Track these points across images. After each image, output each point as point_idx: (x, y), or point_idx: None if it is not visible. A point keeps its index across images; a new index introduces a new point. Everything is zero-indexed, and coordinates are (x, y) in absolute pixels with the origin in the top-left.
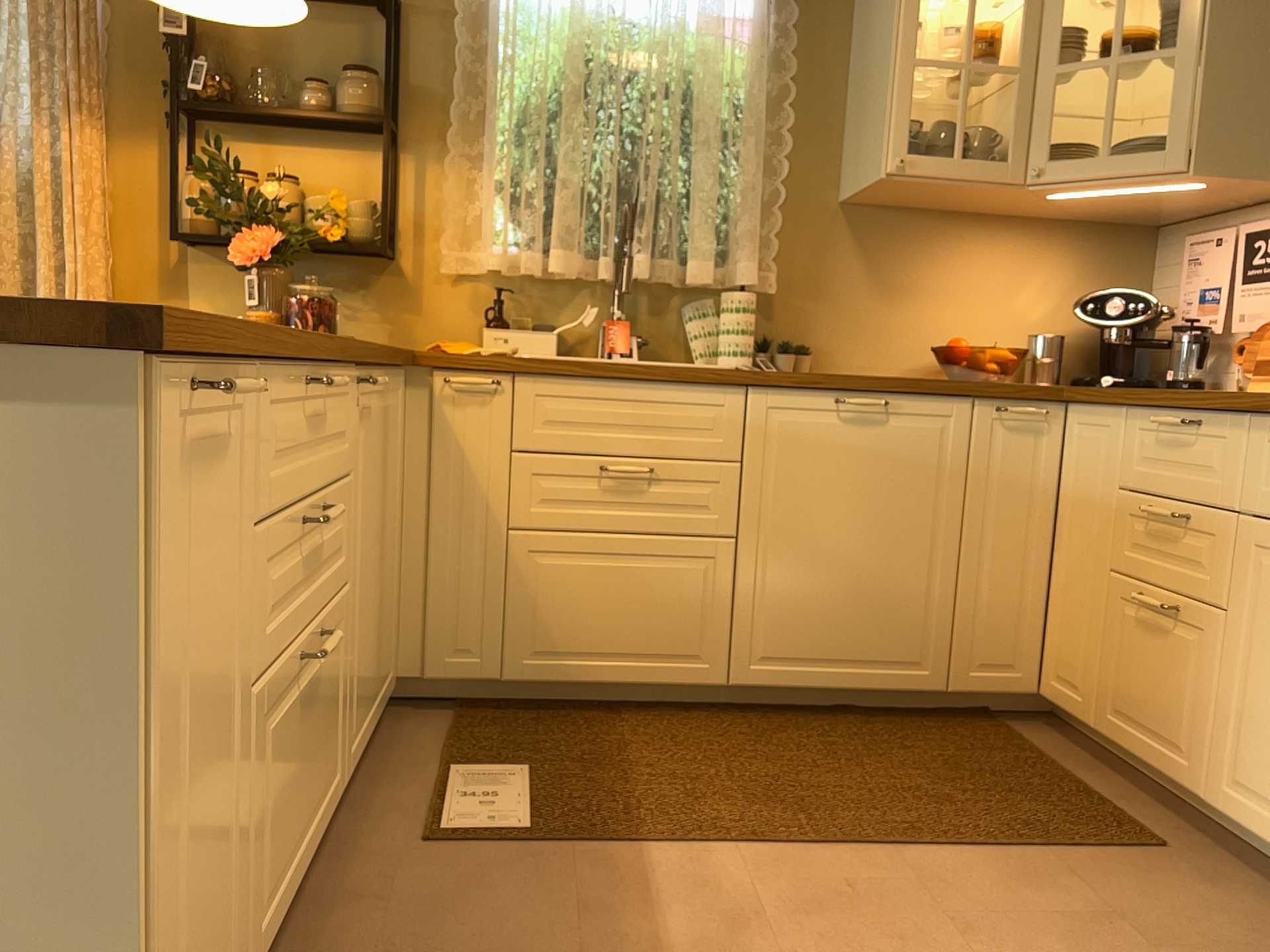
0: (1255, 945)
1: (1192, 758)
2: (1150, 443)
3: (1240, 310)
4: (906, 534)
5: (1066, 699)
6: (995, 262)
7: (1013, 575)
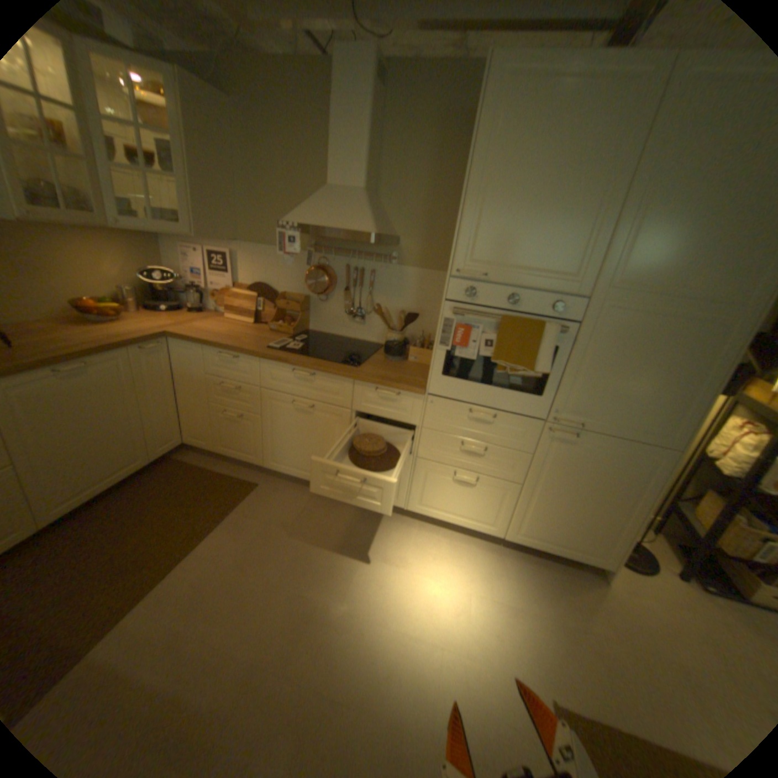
0: (295, 505)
1: (255, 456)
2: (216, 361)
3: (208, 282)
4: (113, 417)
5: (196, 445)
6: (83, 251)
7: (162, 411)
